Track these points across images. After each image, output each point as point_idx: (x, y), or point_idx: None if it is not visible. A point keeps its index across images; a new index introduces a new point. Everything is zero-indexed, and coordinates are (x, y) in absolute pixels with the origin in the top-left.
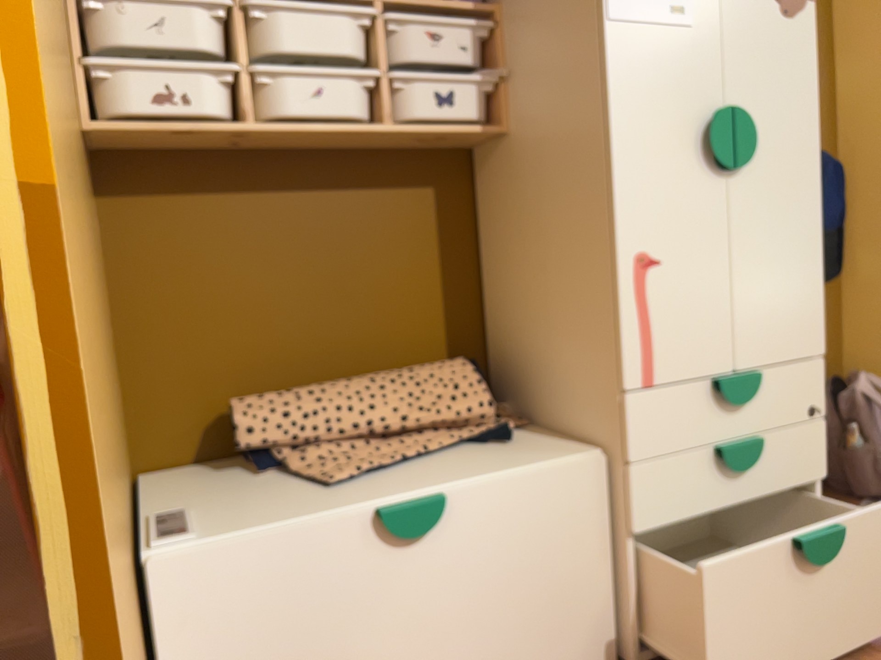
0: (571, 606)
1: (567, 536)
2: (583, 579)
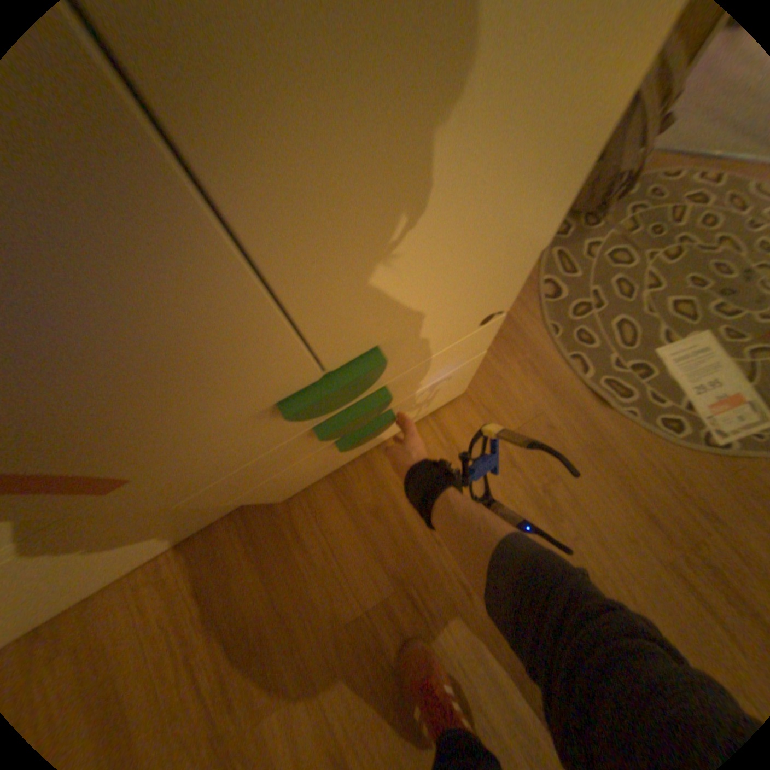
0: (190, 515)
1: (139, 520)
2: (189, 508)
